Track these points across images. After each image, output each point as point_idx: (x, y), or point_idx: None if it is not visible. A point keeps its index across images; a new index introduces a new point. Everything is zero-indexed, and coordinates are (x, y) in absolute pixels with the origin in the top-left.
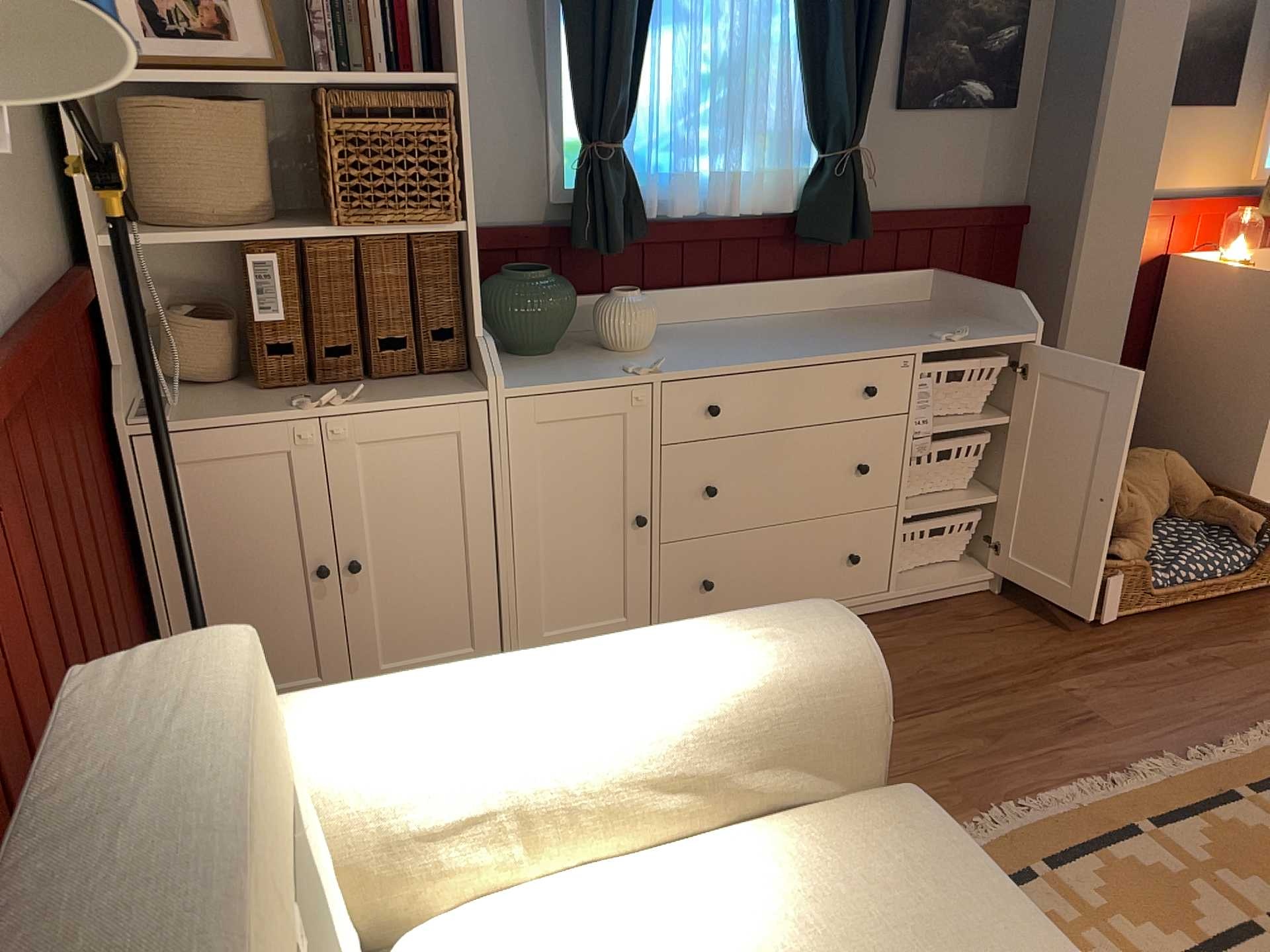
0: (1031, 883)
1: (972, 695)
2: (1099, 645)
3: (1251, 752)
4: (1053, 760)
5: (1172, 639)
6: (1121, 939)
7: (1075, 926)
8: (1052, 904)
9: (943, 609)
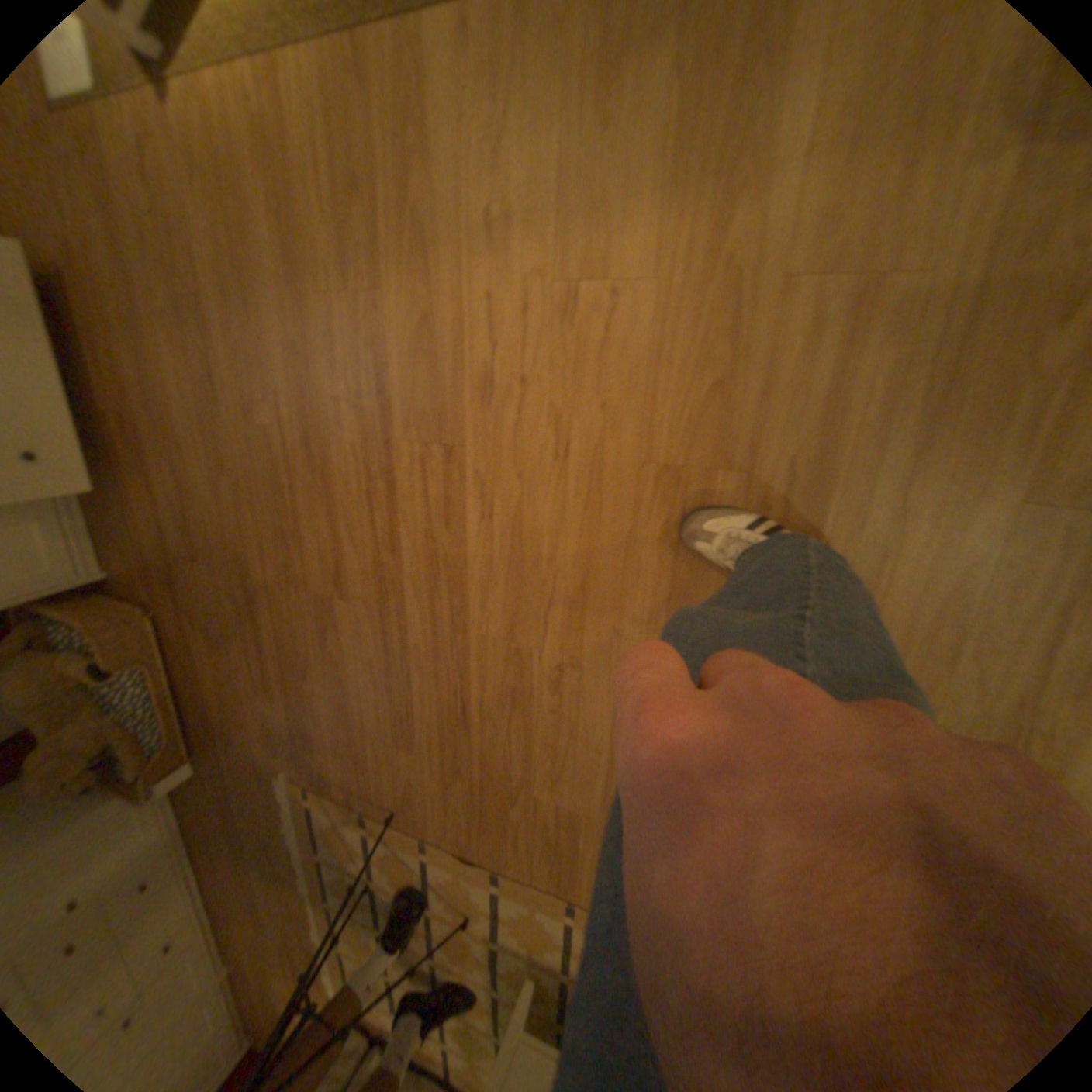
0: (333, 956)
1: (234, 860)
2: (201, 775)
3: (285, 822)
4: (277, 881)
5: (198, 738)
6: (360, 964)
7: (352, 966)
8: (343, 961)
9: (168, 800)
